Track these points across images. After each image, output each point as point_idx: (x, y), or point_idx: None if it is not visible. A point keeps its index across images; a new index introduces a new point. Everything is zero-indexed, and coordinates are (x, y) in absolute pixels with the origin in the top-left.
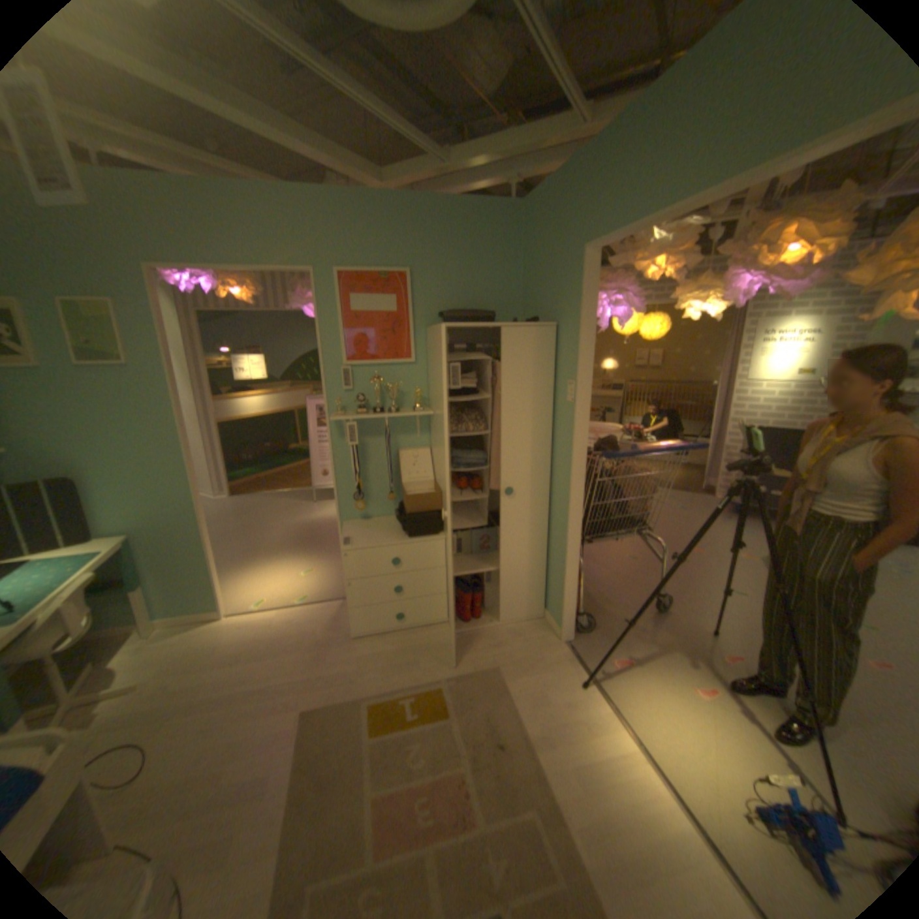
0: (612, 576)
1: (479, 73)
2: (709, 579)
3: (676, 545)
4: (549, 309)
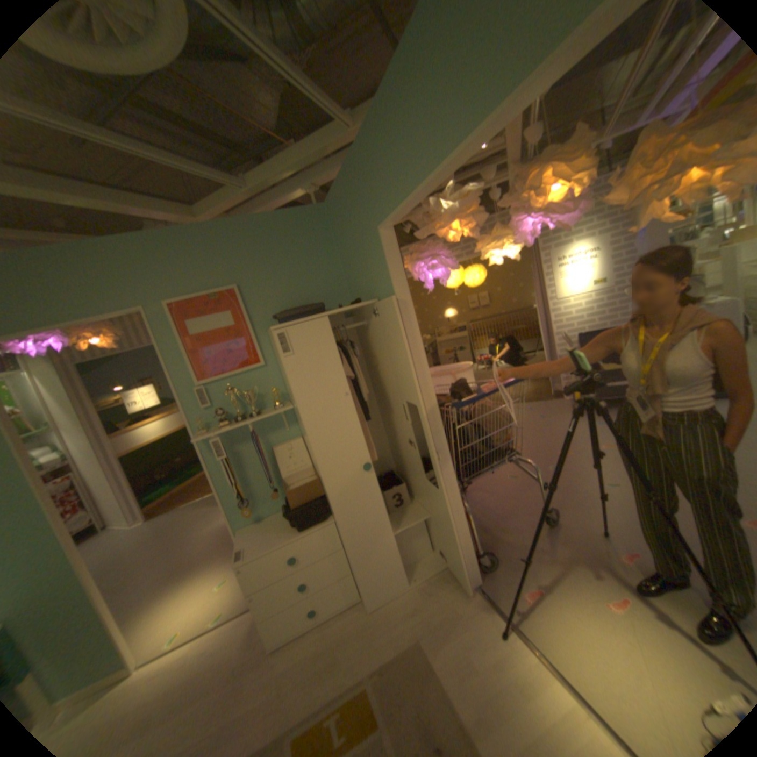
0: (501, 501)
1: (254, 109)
2: (583, 479)
3: (547, 453)
4: (369, 288)
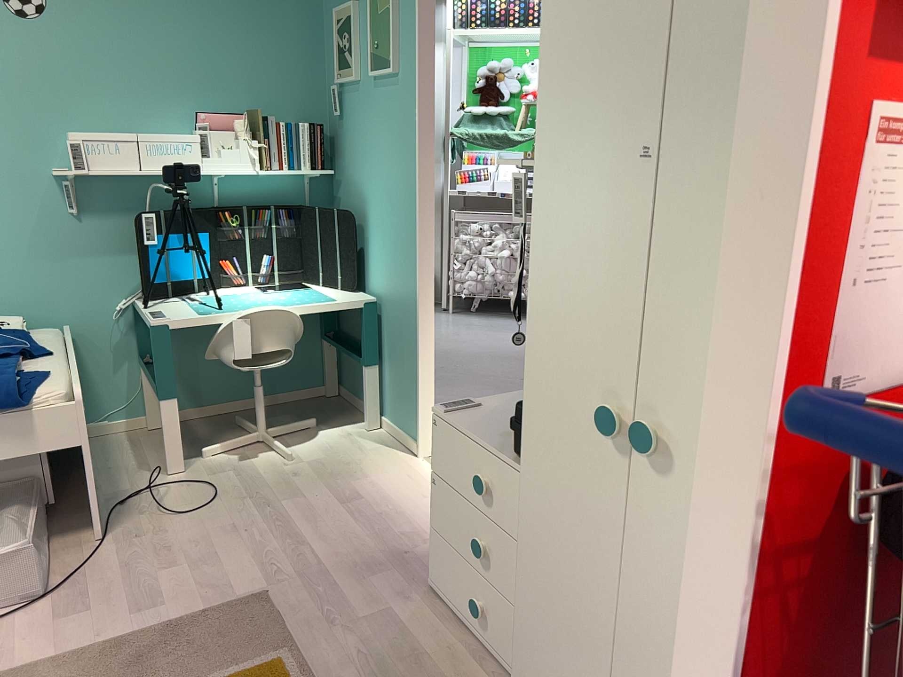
0: None
1: None
2: None
3: None
4: None
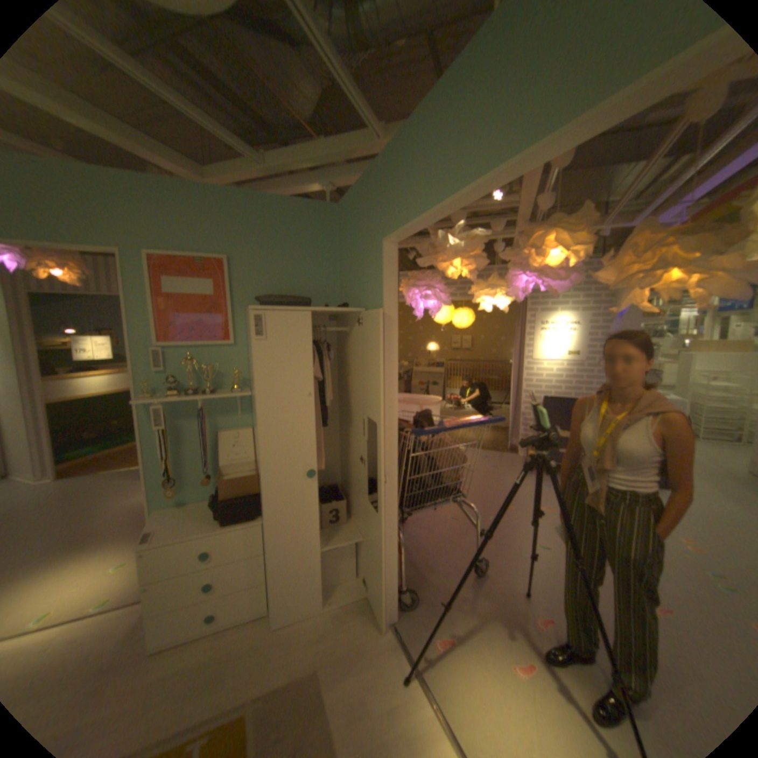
0: (436, 541)
1: (293, 97)
2: (518, 536)
3: (490, 503)
4: (359, 297)
